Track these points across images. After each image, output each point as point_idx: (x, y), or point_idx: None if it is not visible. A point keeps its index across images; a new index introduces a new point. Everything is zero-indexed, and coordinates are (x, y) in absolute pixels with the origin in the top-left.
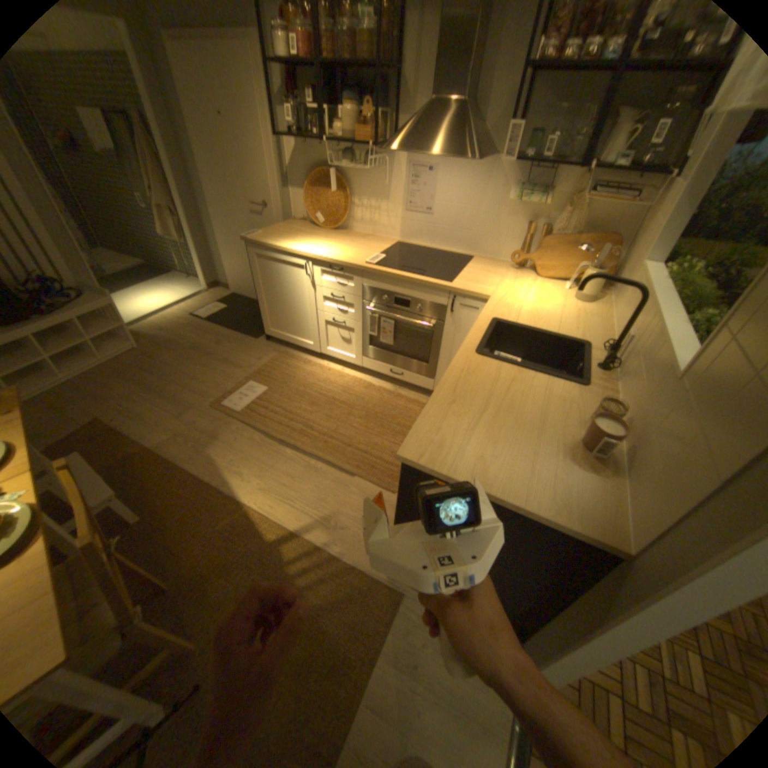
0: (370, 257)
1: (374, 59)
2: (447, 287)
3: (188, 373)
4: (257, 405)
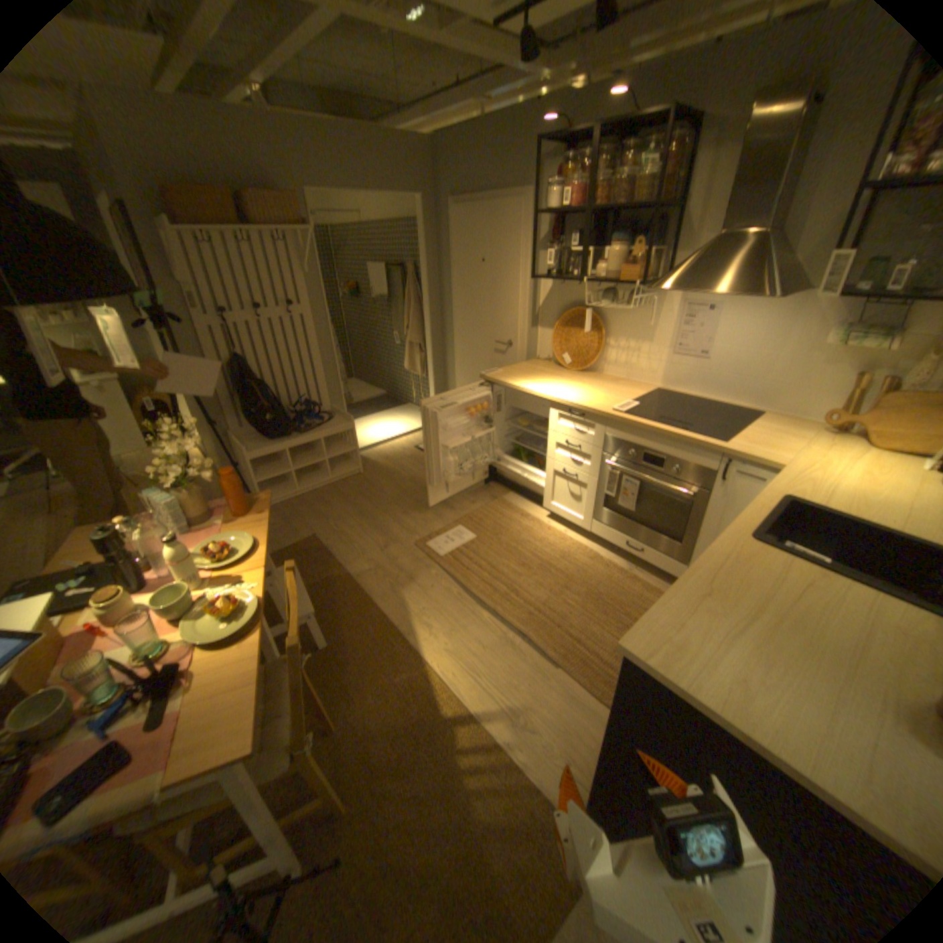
0: (618, 404)
1: (652, 200)
2: (719, 447)
3: (401, 506)
4: (461, 554)
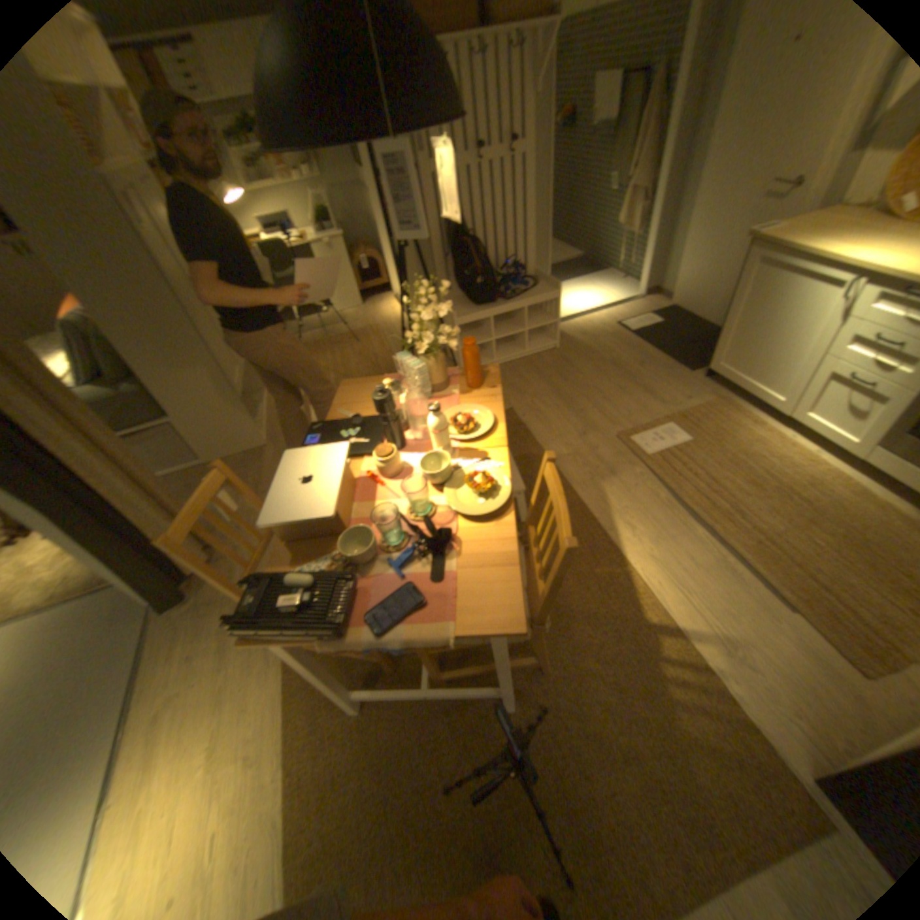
0: None
1: None
2: None
3: (601, 391)
4: (672, 457)
